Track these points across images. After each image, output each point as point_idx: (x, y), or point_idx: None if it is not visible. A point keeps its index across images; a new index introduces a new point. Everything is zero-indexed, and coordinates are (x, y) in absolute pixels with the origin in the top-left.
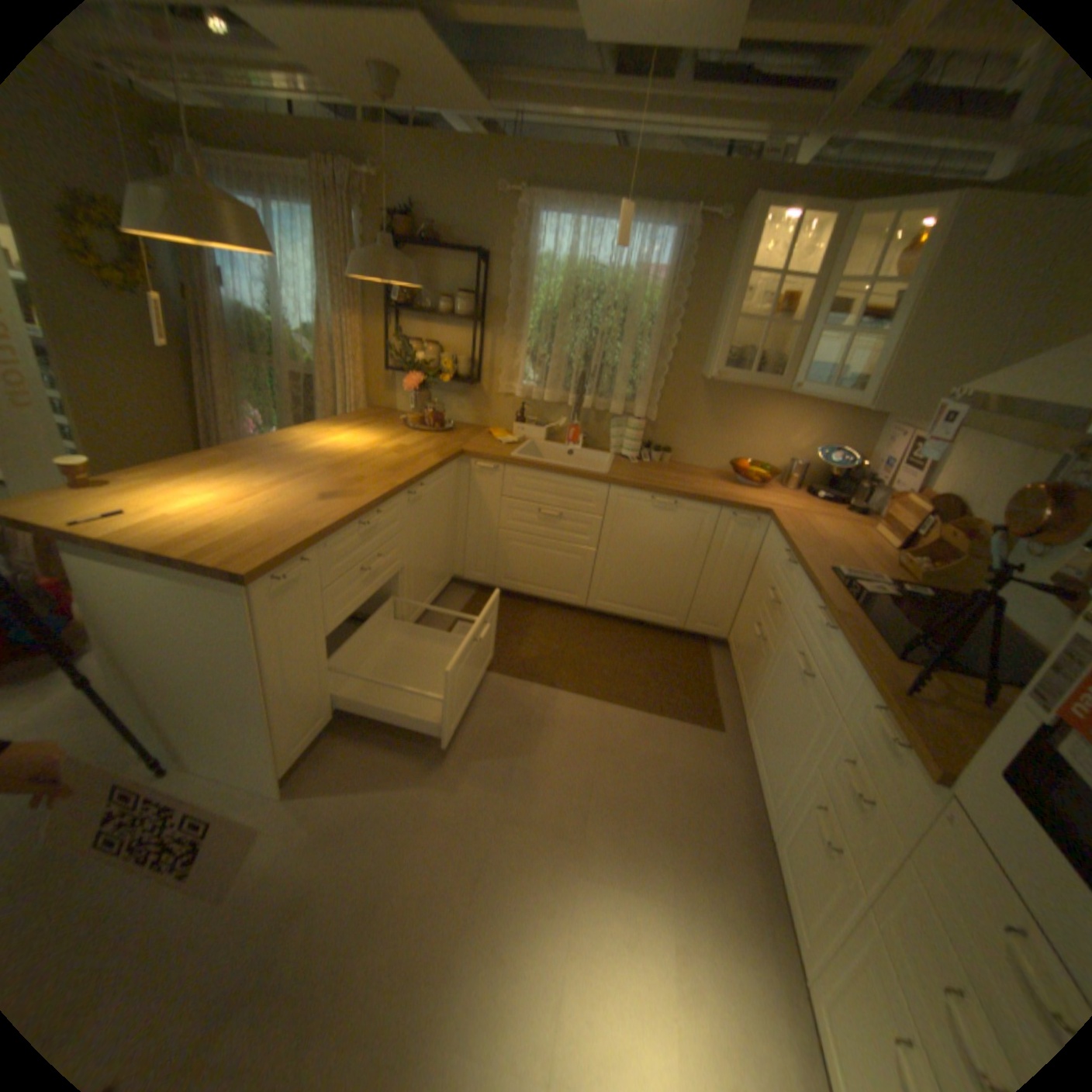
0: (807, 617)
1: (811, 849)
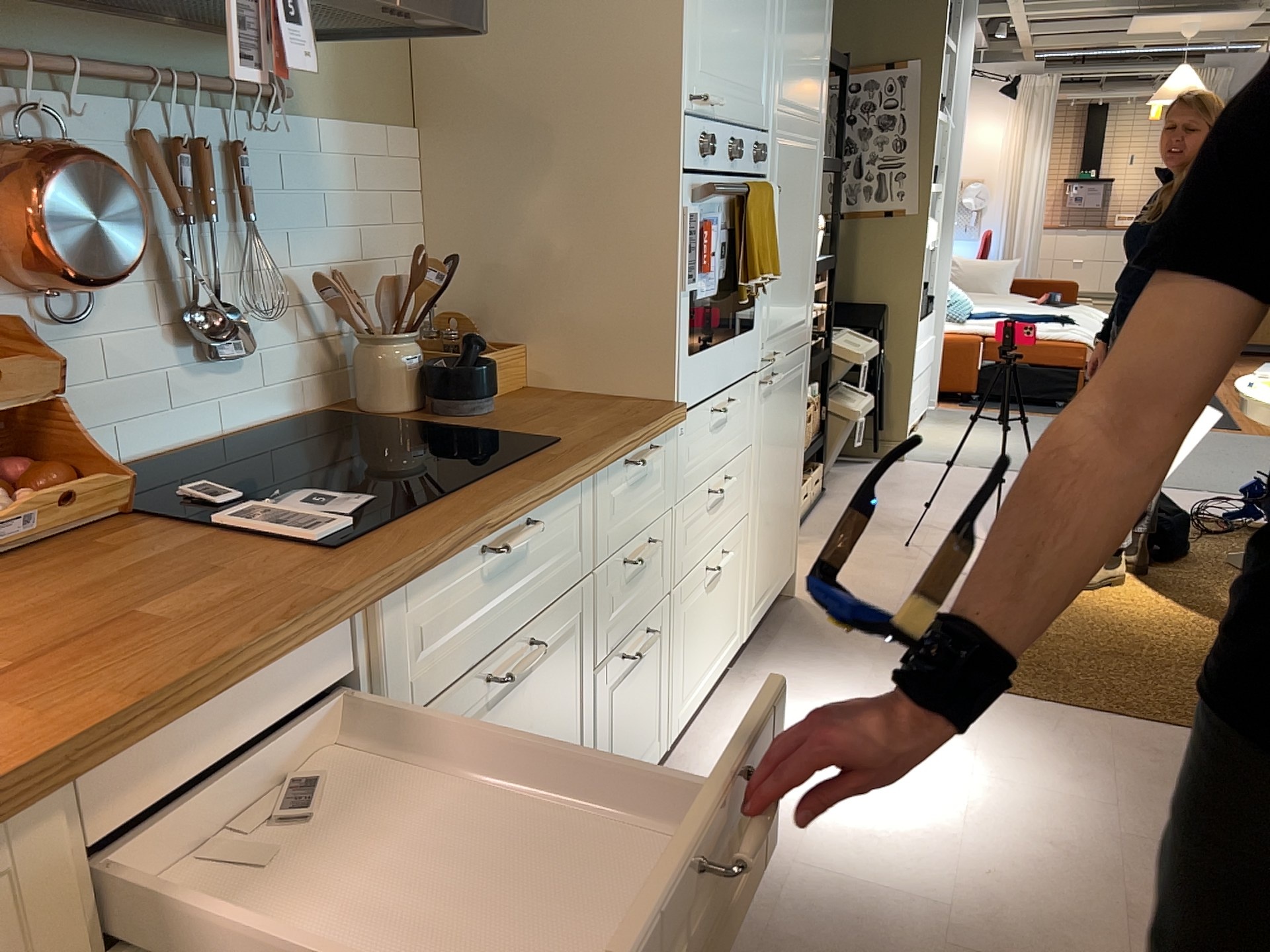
0: (436, 646)
1: (625, 715)
